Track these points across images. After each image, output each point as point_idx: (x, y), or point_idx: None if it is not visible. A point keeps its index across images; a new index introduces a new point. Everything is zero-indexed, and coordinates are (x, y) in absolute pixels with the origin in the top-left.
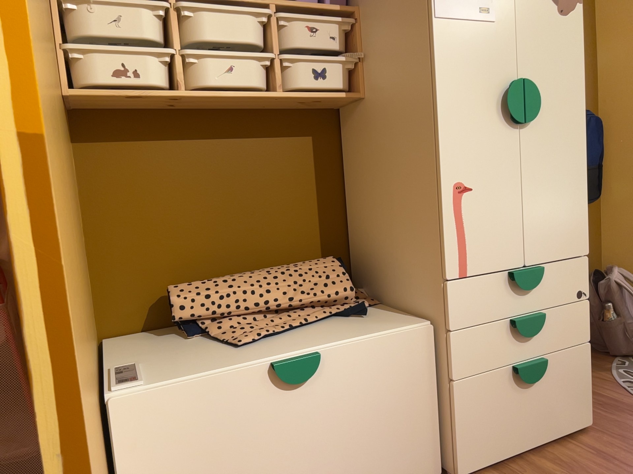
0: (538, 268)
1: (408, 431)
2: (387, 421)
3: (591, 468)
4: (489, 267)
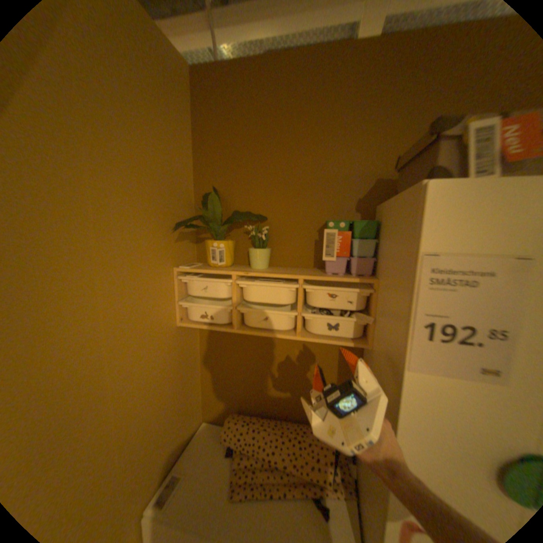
0: None
1: None
2: None
3: None
4: None
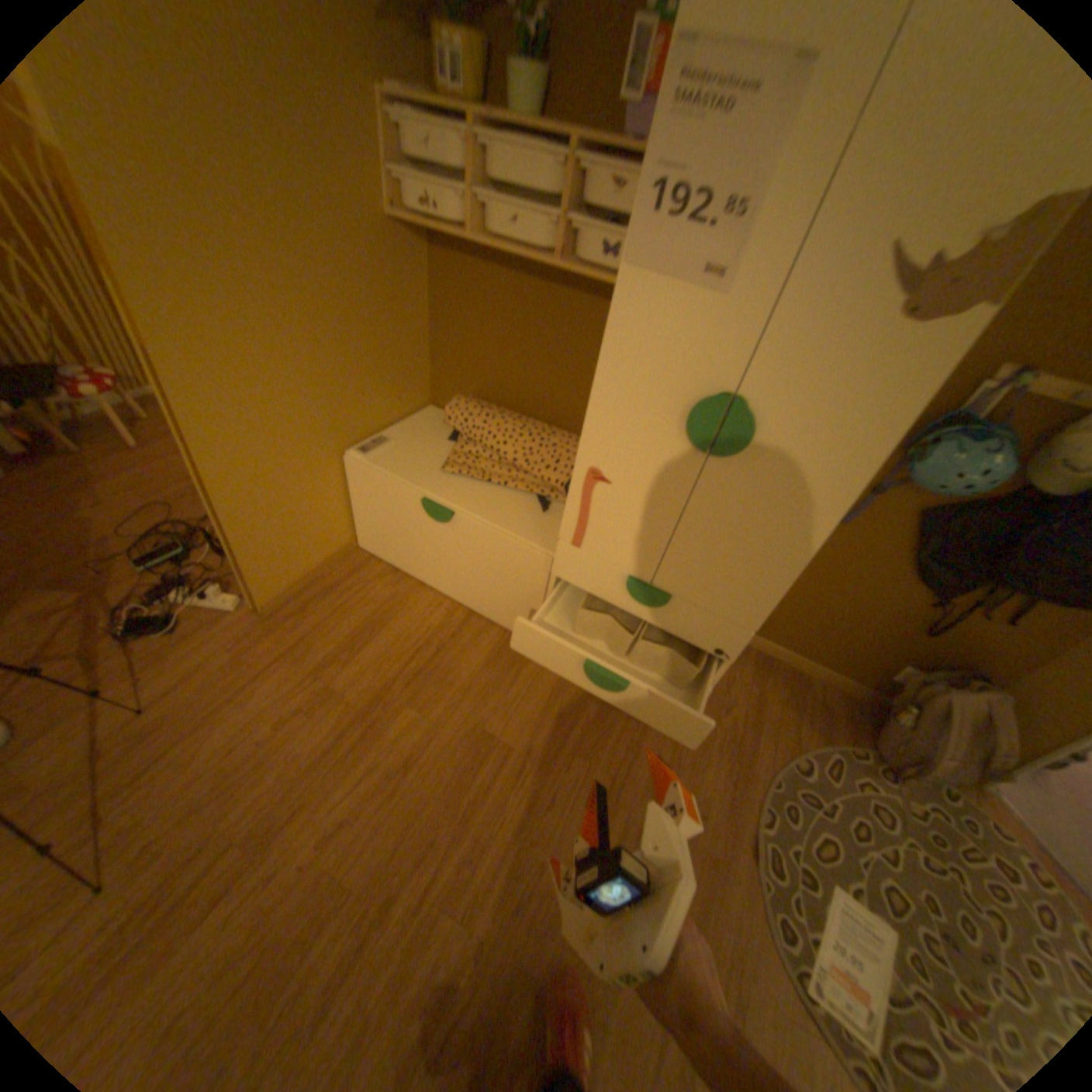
0: (659, 596)
1: (512, 603)
2: (497, 585)
3: (605, 741)
4: (605, 558)
